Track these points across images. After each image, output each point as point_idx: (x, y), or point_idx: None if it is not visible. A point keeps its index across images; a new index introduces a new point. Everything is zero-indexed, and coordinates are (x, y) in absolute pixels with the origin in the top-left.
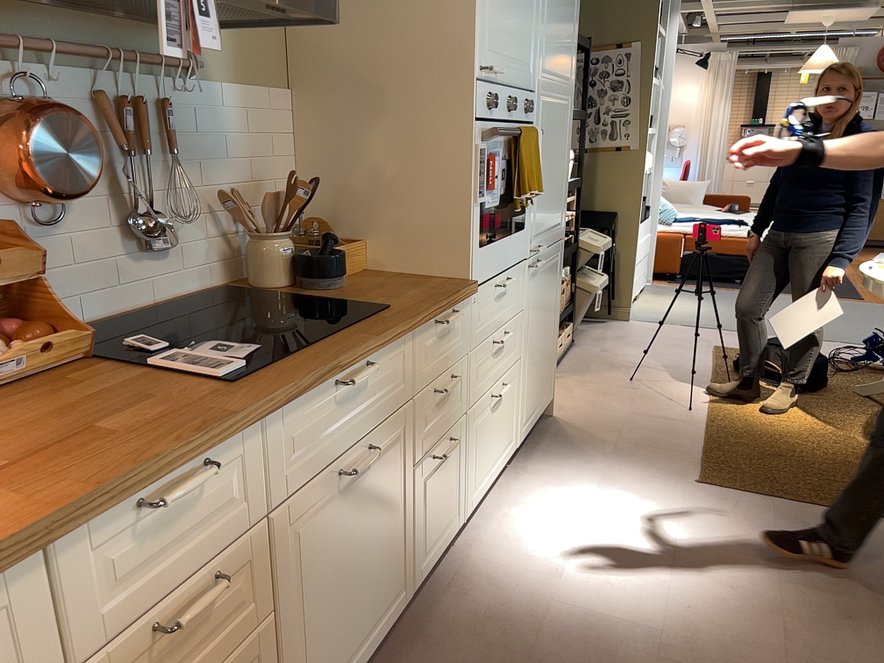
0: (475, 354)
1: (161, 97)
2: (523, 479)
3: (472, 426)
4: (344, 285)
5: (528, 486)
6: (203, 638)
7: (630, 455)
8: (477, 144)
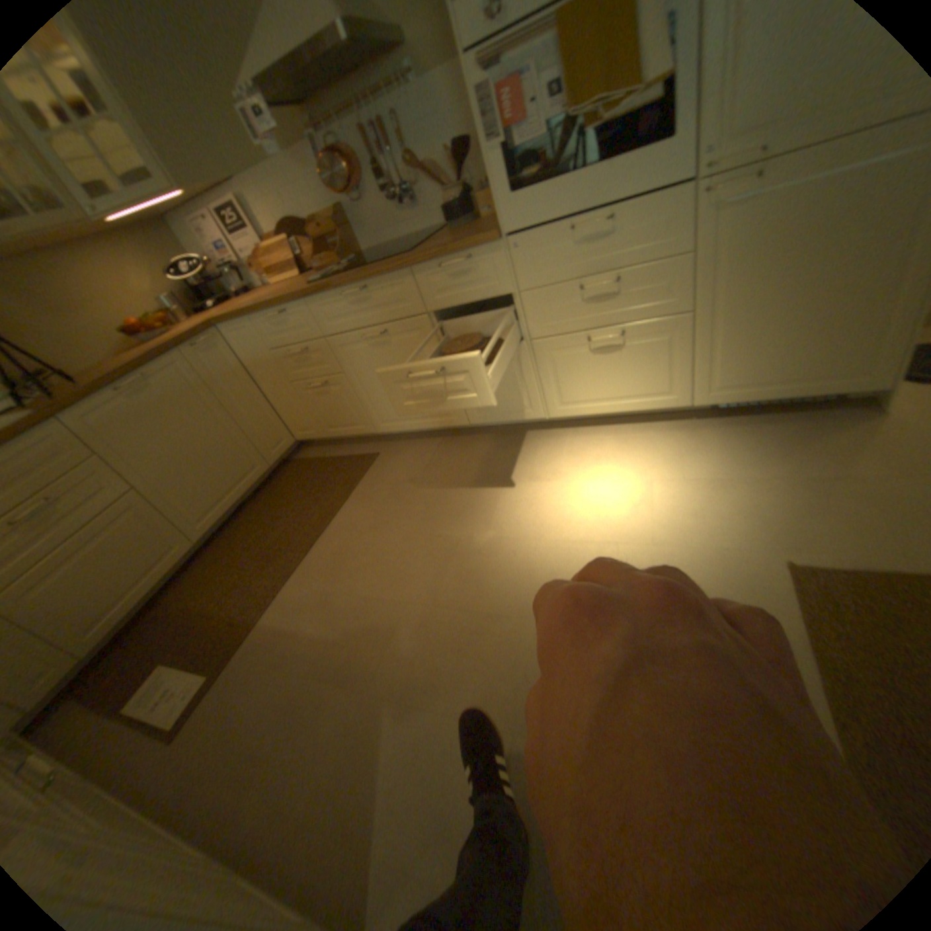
0: (533, 294)
1: (393, 106)
2: (675, 434)
3: (546, 353)
4: (460, 226)
5: (662, 440)
6: (313, 363)
7: (822, 496)
8: (472, 78)
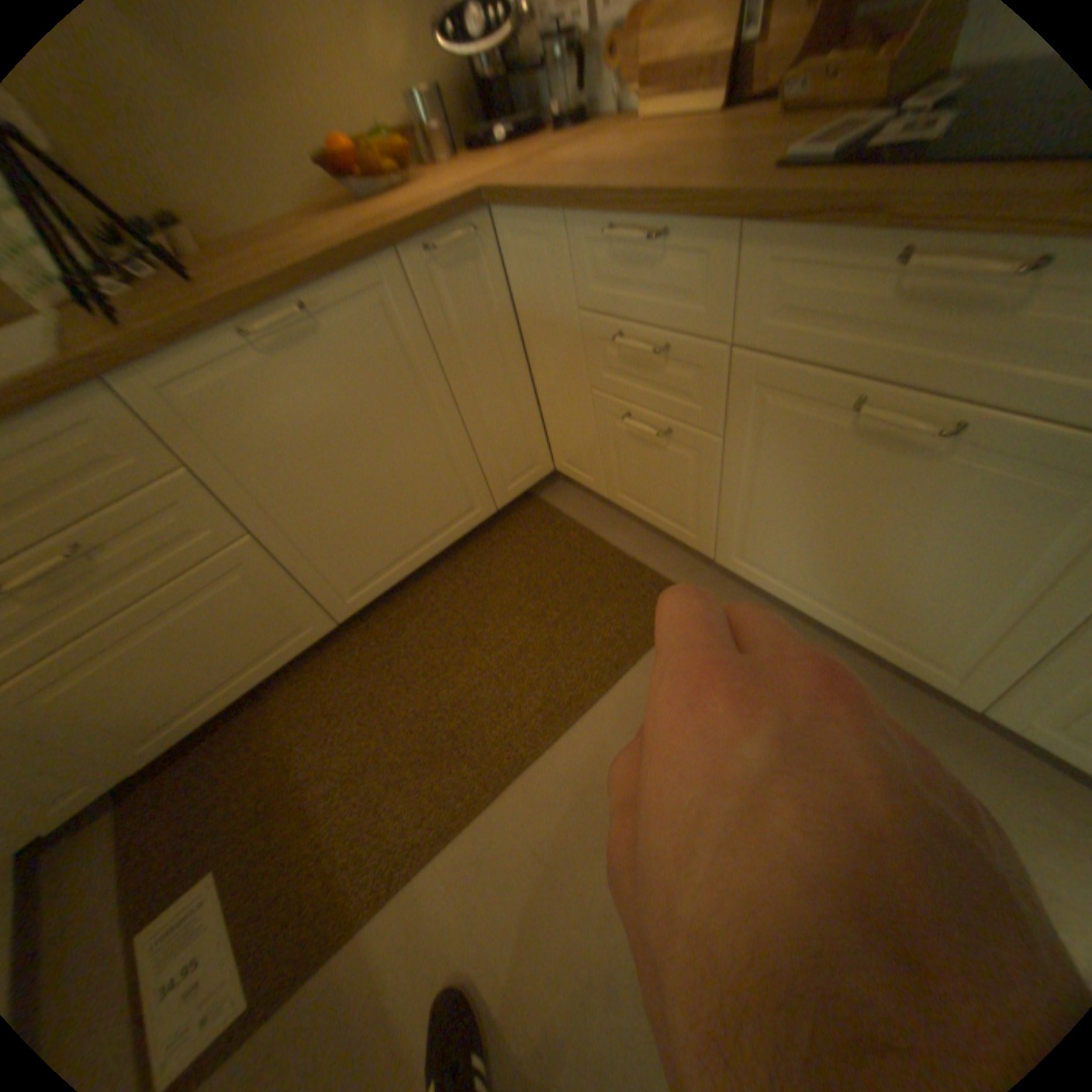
0: None
1: None
2: None
3: None
4: None
5: None
6: (657, 383)
7: None
8: None
